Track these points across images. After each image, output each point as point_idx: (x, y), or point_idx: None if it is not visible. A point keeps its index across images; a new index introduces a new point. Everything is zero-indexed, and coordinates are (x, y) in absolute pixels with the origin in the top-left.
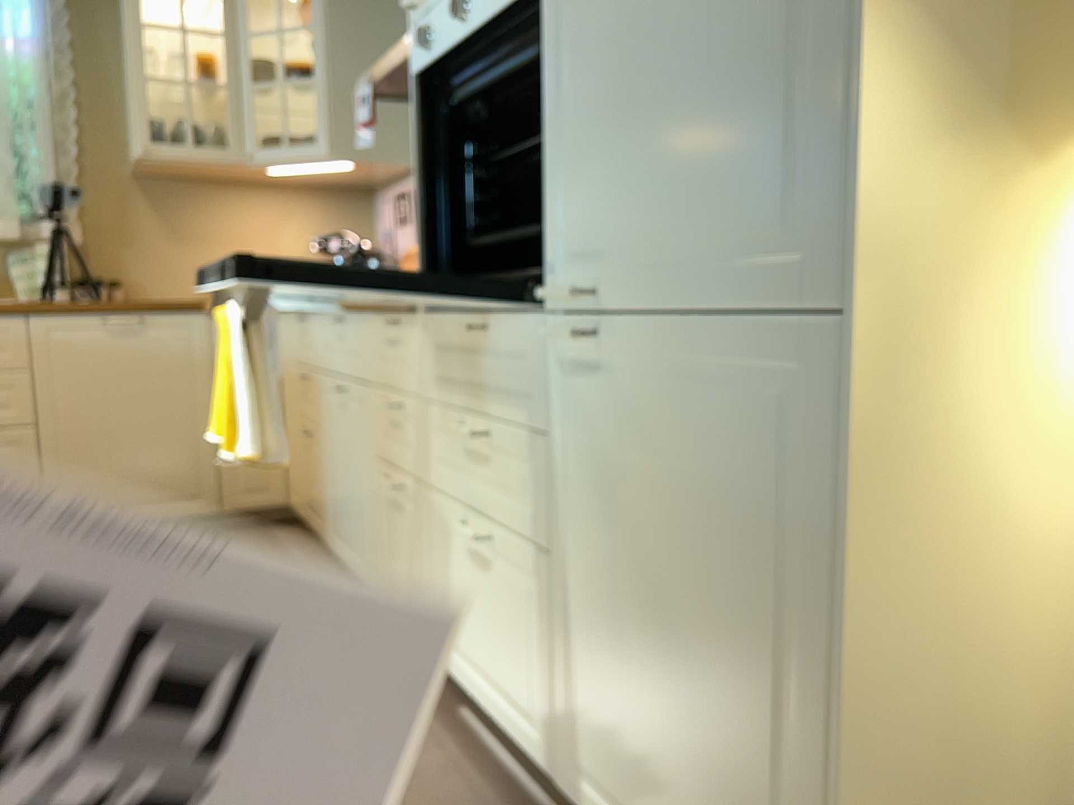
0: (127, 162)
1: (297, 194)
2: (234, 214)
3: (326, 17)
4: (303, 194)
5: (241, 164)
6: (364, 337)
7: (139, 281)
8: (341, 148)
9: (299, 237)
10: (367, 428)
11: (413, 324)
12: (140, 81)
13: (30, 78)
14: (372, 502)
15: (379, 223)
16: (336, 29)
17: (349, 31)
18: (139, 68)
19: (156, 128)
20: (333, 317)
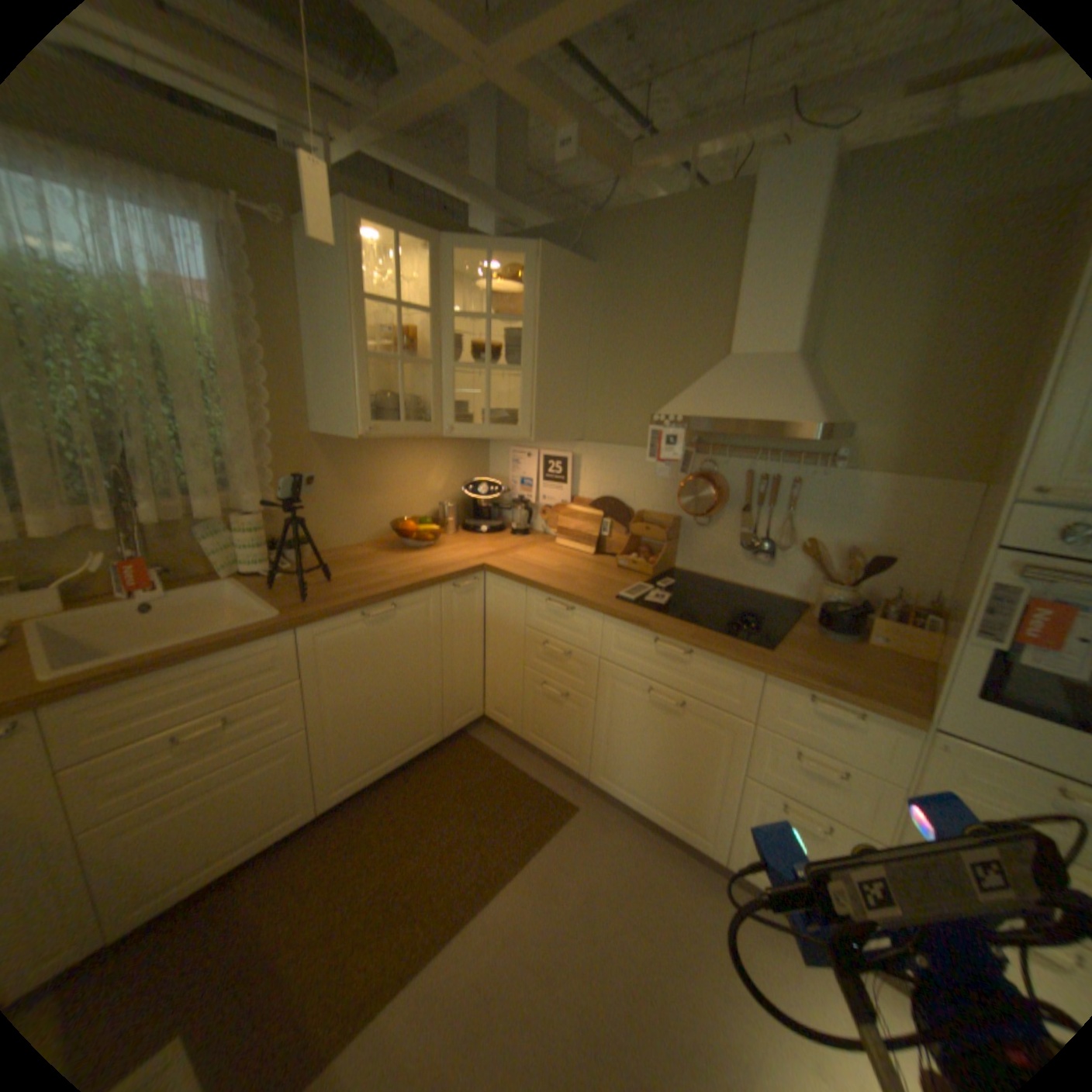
0: (307, 423)
1: (439, 442)
2: (395, 463)
3: (532, 312)
4: (443, 442)
5: (437, 436)
6: (751, 686)
7: (320, 533)
8: (538, 432)
9: (440, 478)
10: (731, 748)
11: (907, 731)
12: (362, 360)
13: (216, 338)
14: (729, 800)
15: (511, 471)
16: (542, 327)
17: (550, 328)
18: (361, 347)
19: (370, 405)
20: (658, 637)
